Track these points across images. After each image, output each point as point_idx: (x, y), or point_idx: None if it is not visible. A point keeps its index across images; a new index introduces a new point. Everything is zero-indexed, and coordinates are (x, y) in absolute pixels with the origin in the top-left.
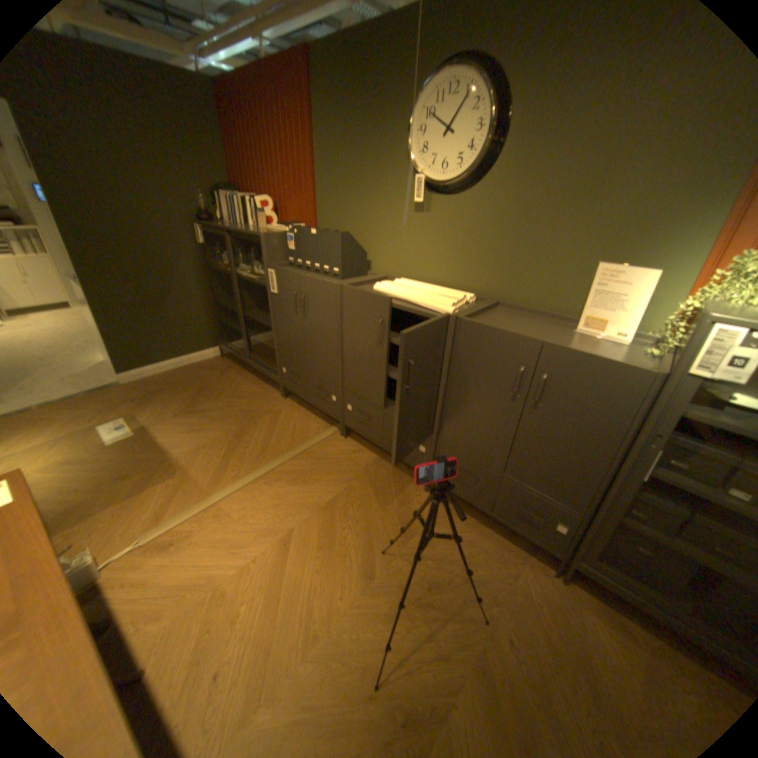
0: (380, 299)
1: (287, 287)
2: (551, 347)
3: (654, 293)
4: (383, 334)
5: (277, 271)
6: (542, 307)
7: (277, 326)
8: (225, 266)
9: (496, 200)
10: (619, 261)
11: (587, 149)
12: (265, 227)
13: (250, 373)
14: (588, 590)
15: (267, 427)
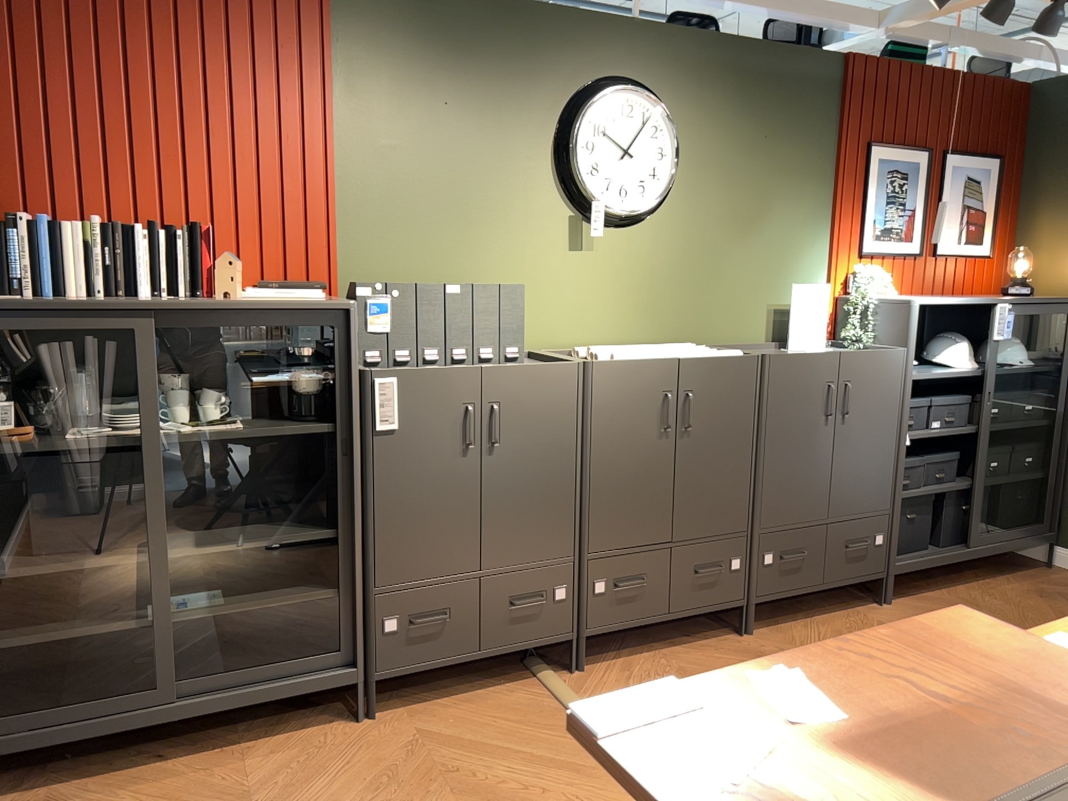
0: (664, 363)
1: (433, 403)
2: (846, 356)
3: (829, 304)
4: (669, 416)
5: (402, 375)
6: (735, 342)
7: (373, 513)
8: (0, 435)
9: (675, 233)
10: (793, 283)
11: (744, 190)
12: (241, 293)
13: (141, 764)
14: (895, 598)
15: (474, 758)
